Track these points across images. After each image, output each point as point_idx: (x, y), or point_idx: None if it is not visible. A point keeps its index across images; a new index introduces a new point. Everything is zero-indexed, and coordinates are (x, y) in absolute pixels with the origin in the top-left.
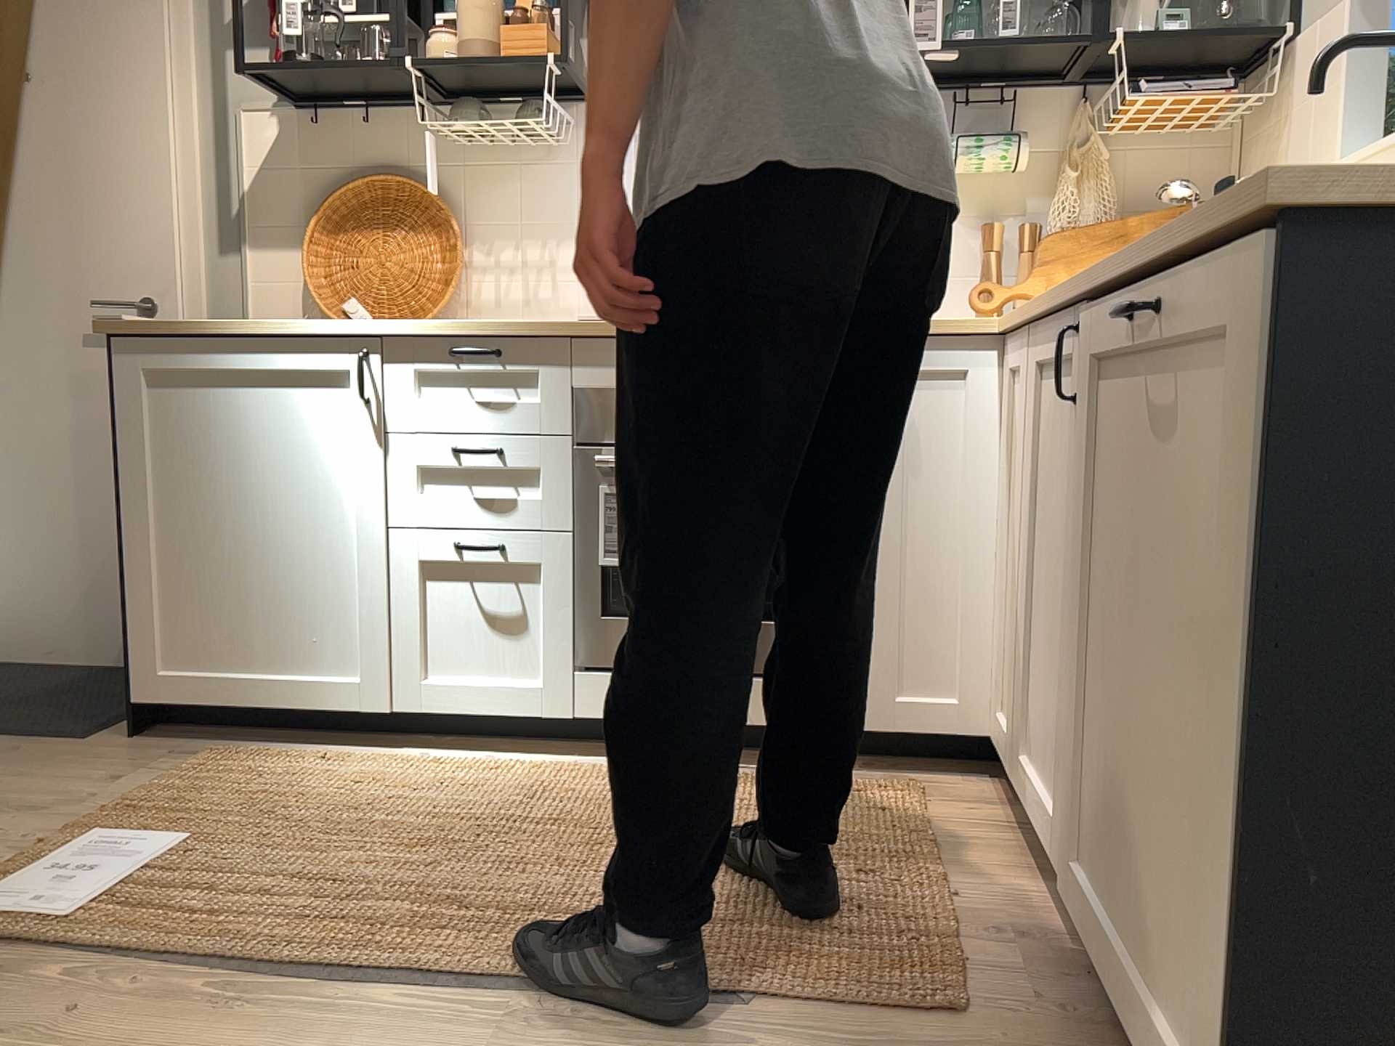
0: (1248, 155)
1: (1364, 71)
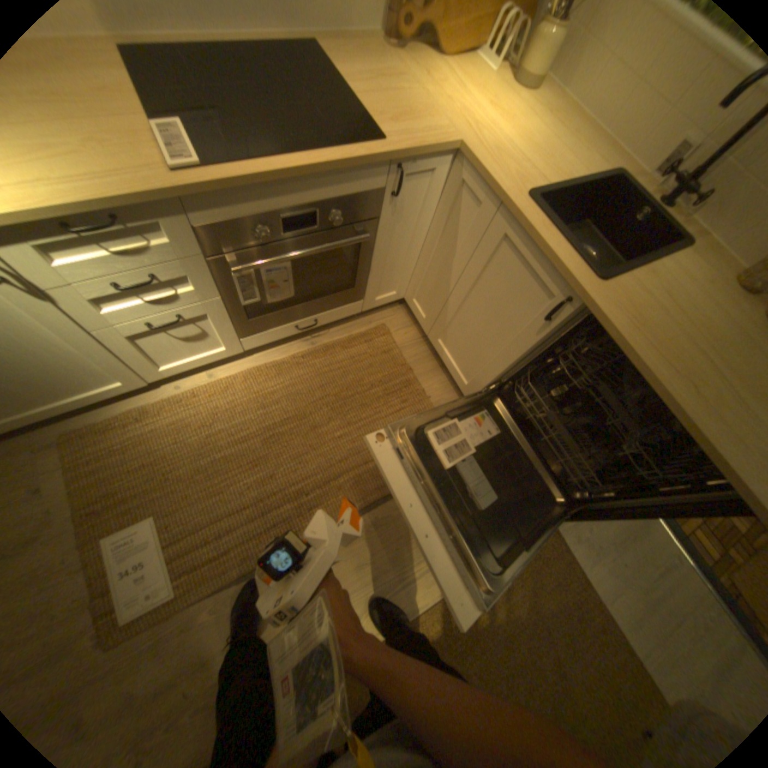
0: None
1: None
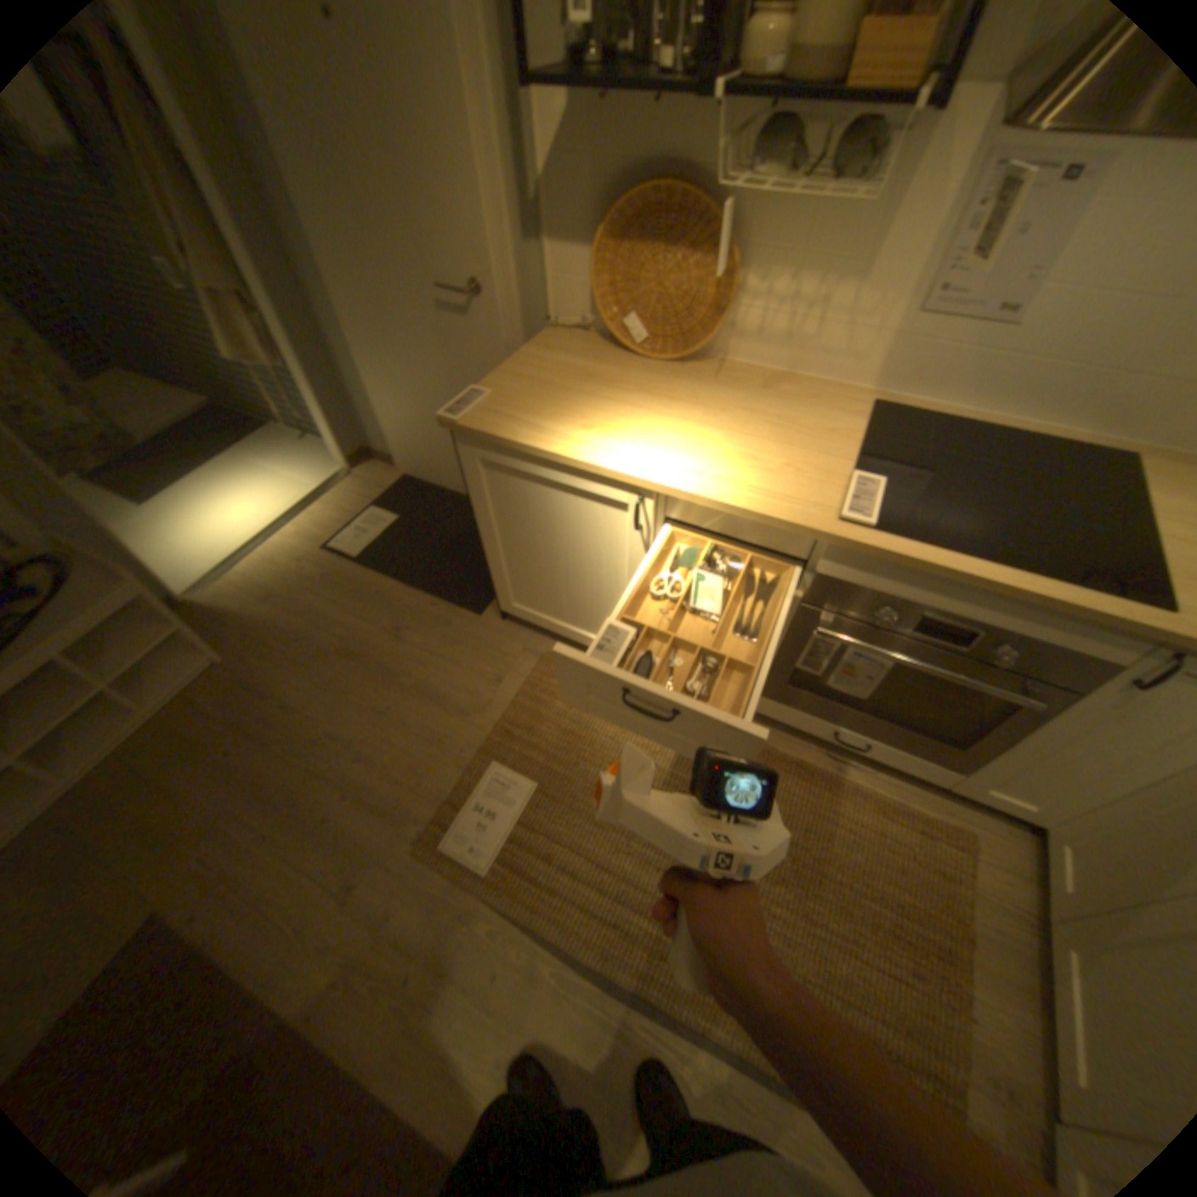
0: None
1: None
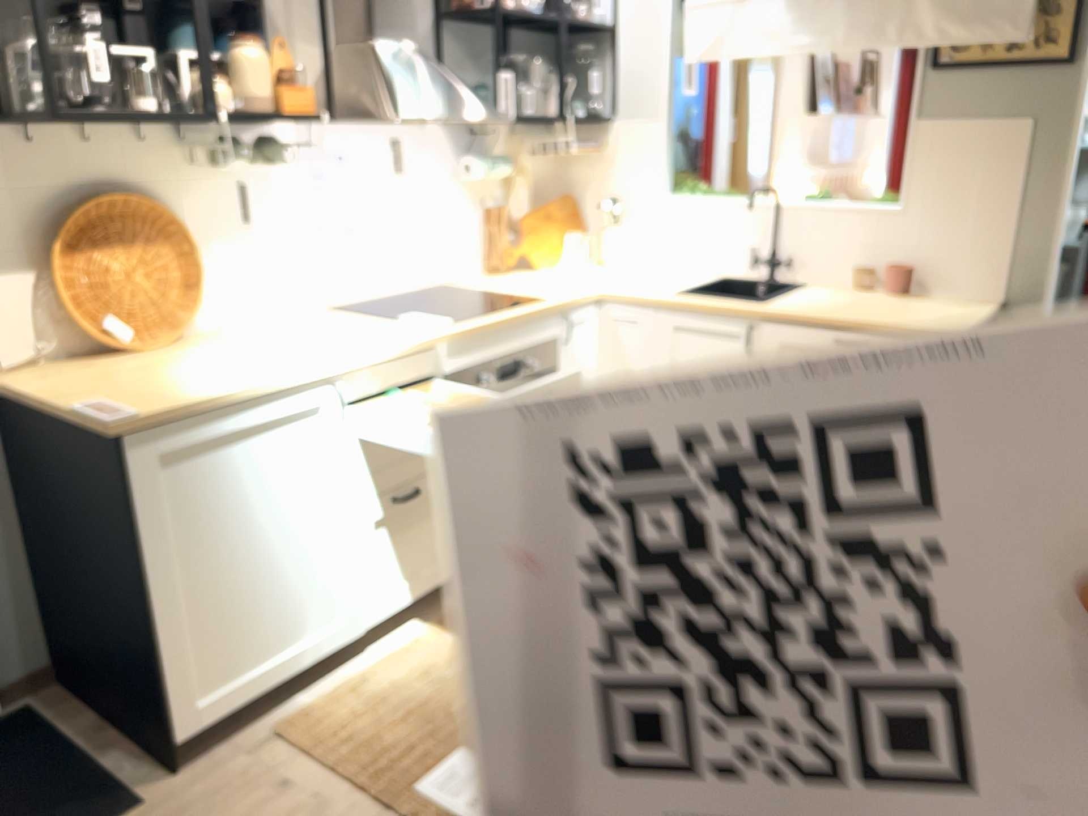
0: (579, 167)
1: (669, 156)
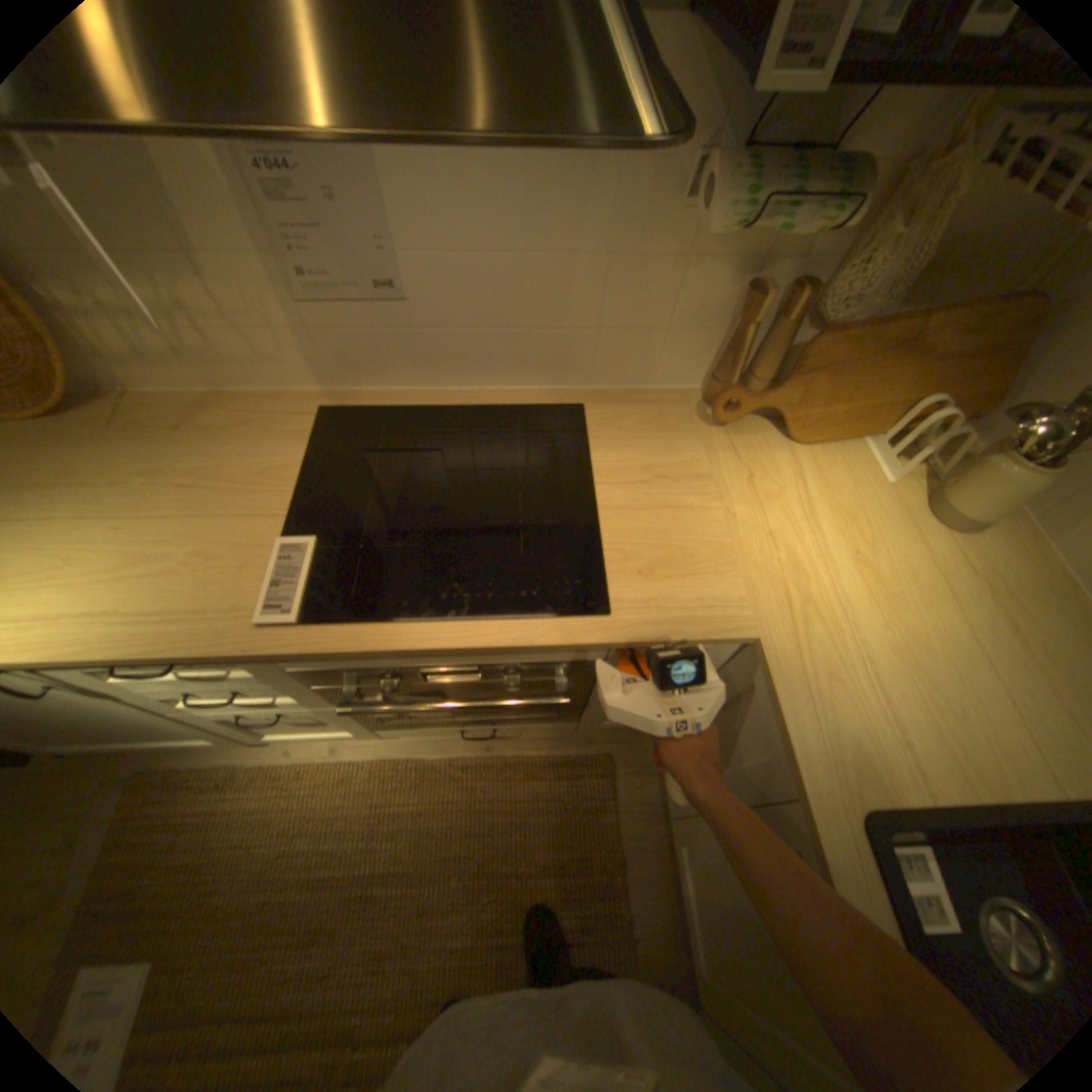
0: None
1: None
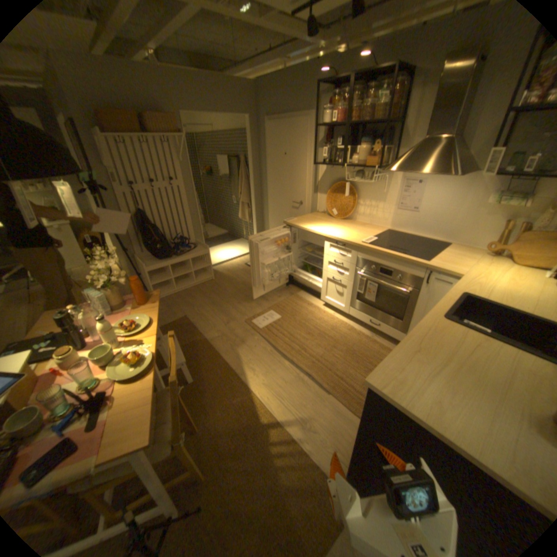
0: None
1: None
